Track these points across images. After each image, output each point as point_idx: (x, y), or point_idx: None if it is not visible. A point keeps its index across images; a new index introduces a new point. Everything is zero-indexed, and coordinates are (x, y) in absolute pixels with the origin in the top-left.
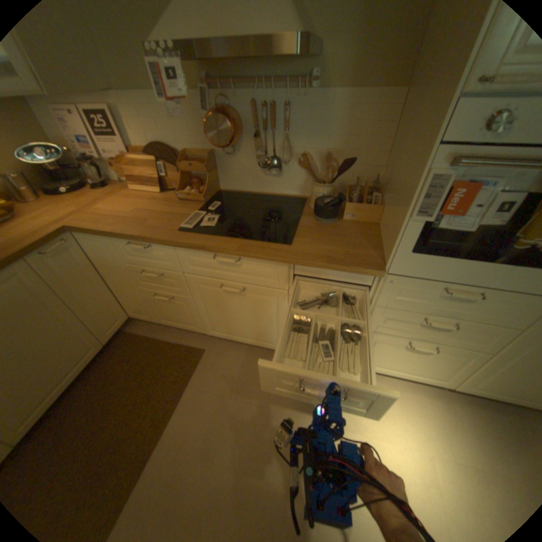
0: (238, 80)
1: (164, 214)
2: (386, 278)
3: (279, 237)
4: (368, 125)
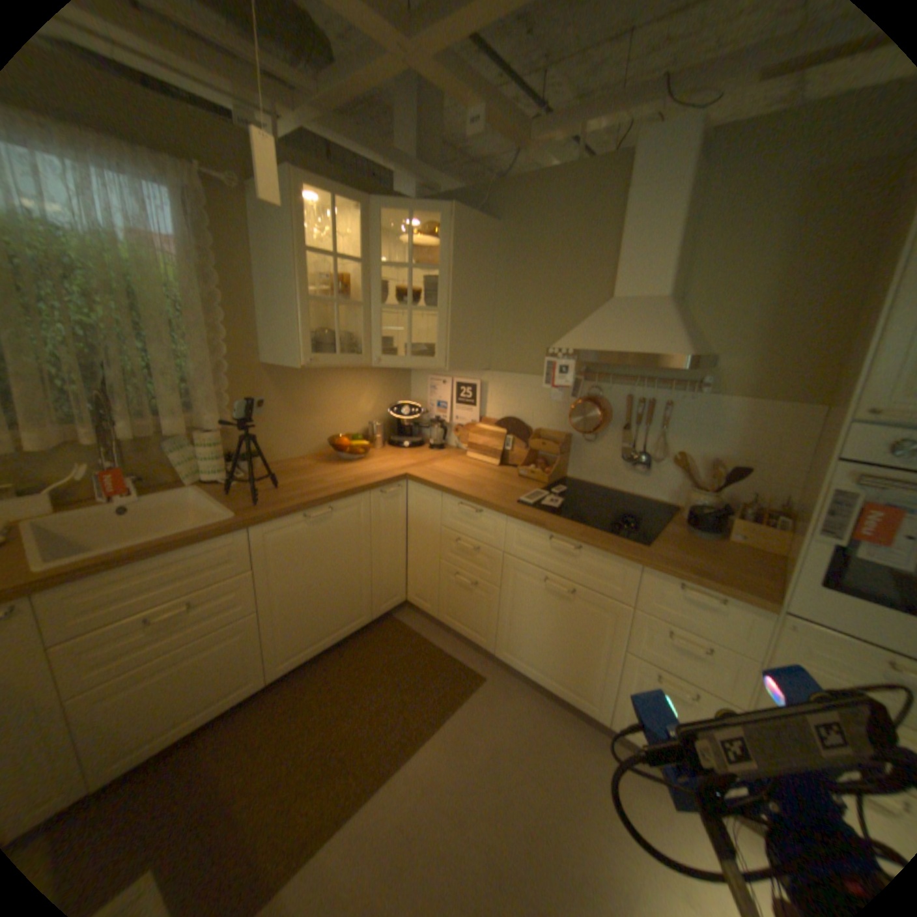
0: (618, 377)
1: (501, 485)
2: (785, 620)
3: (634, 536)
4: (774, 437)
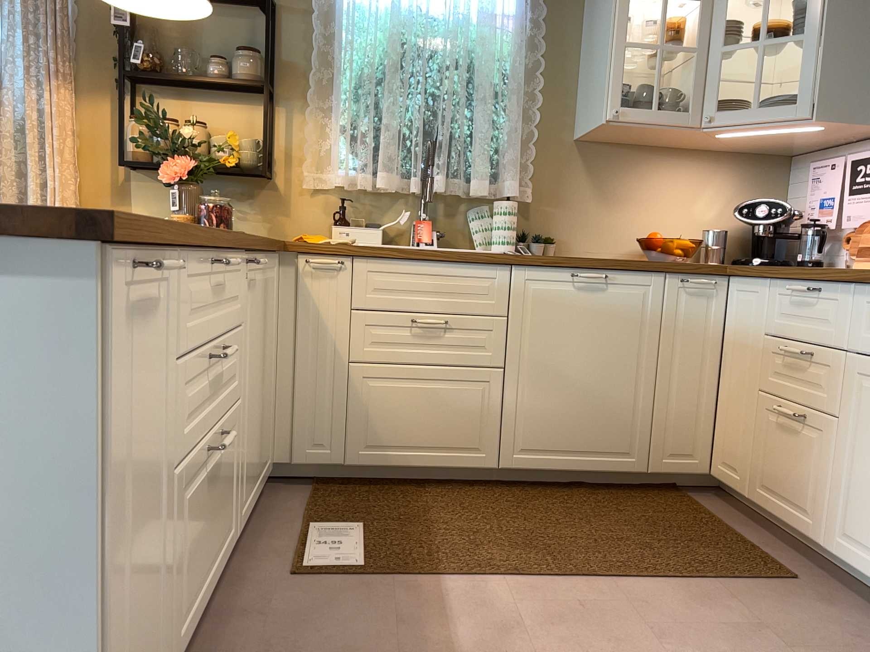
0: None
1: None
2: None
3: None
4: None
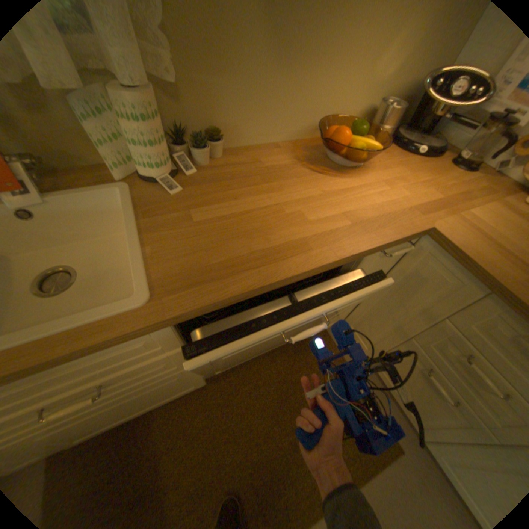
0: None
1: None
2: None
3: None
4: None
